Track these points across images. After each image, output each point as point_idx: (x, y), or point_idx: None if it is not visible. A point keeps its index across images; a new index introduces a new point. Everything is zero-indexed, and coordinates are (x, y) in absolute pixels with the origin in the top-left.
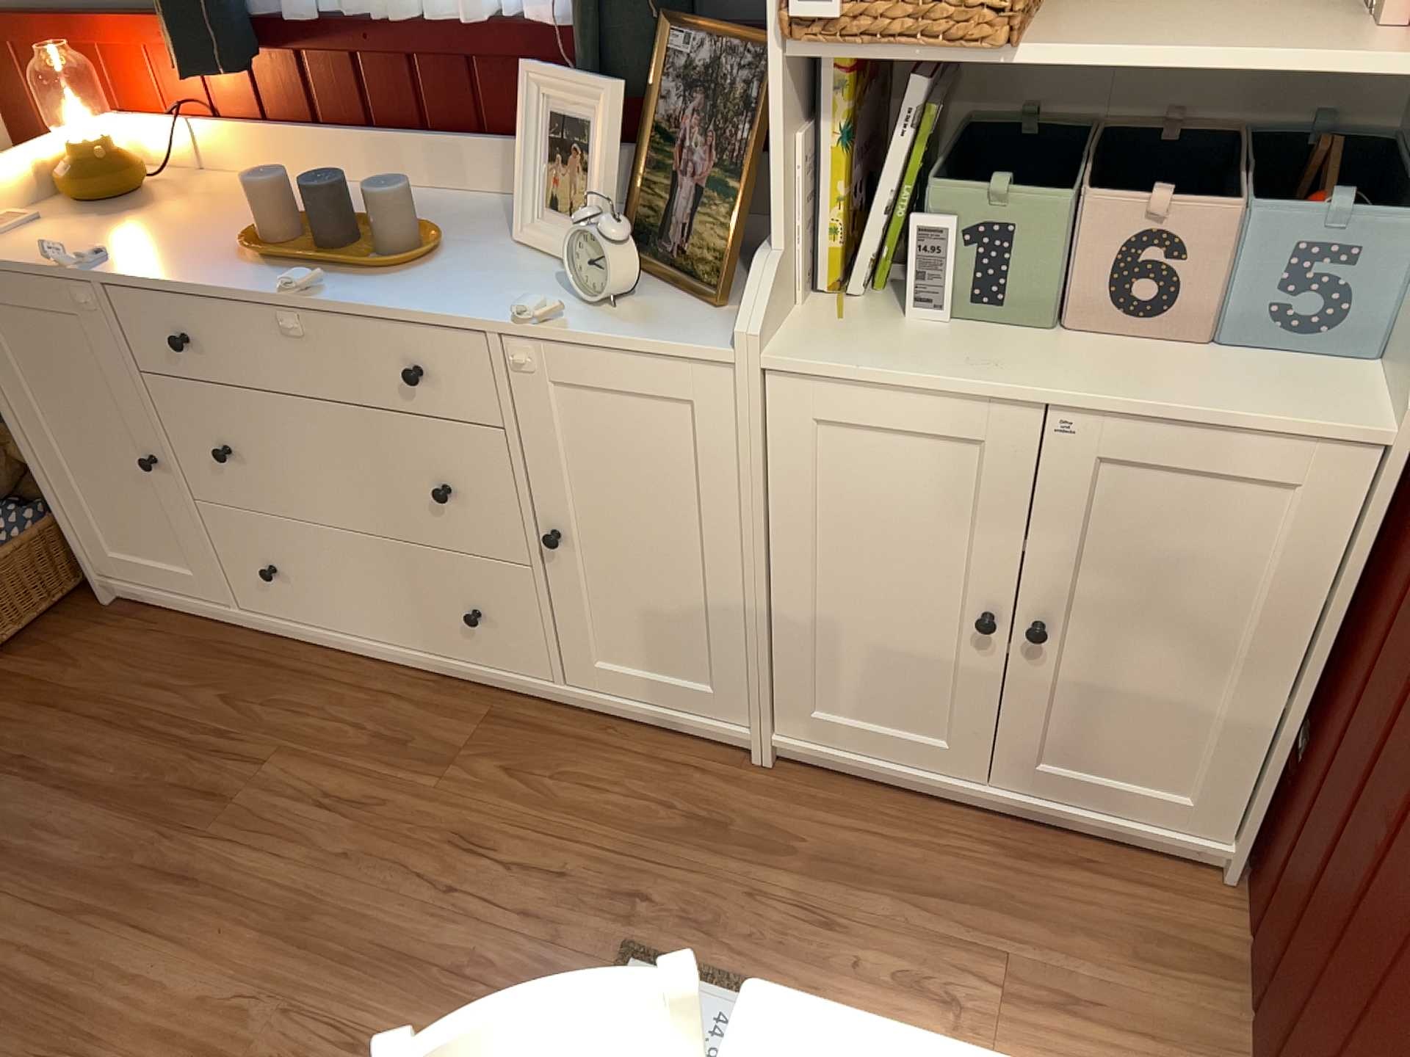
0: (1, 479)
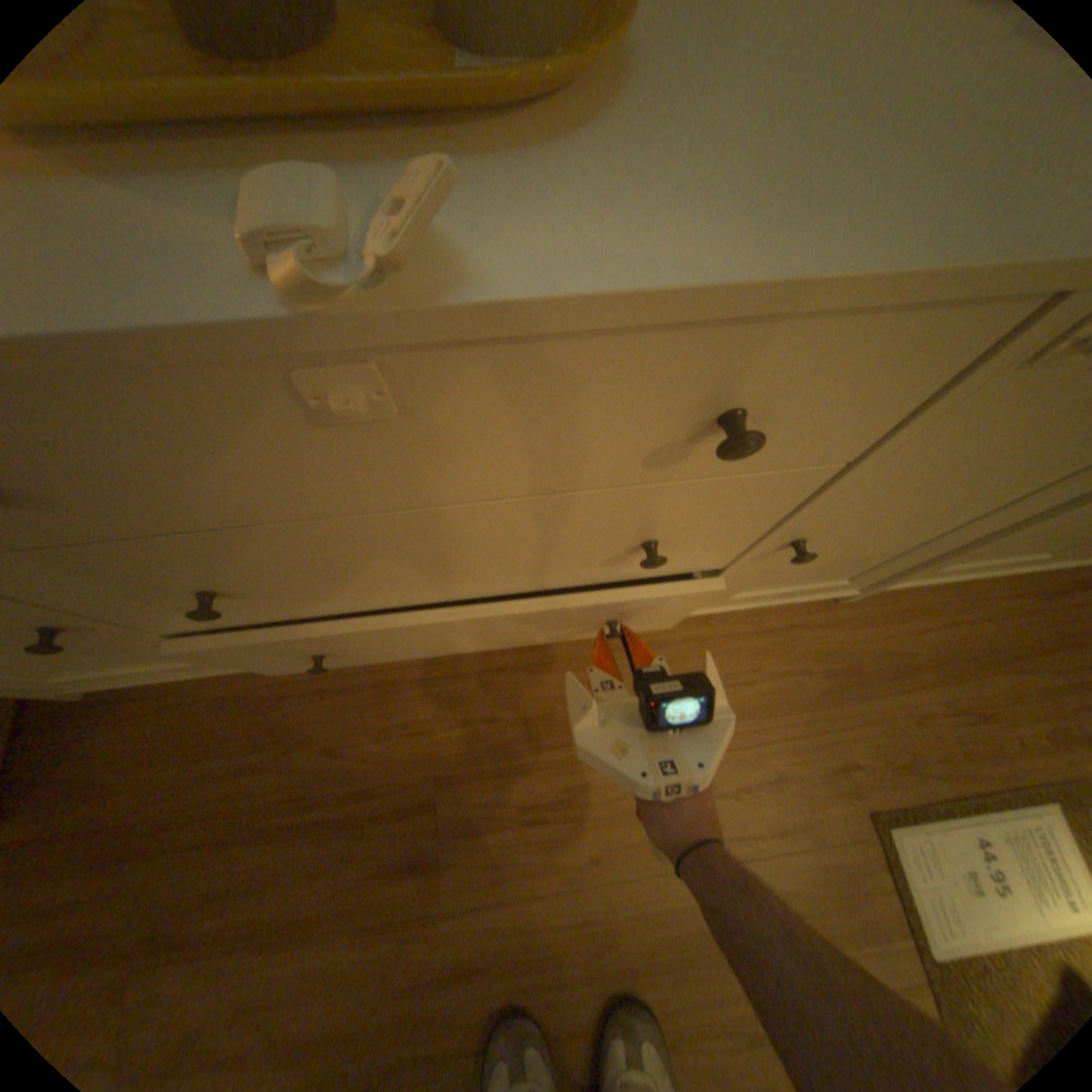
0: None
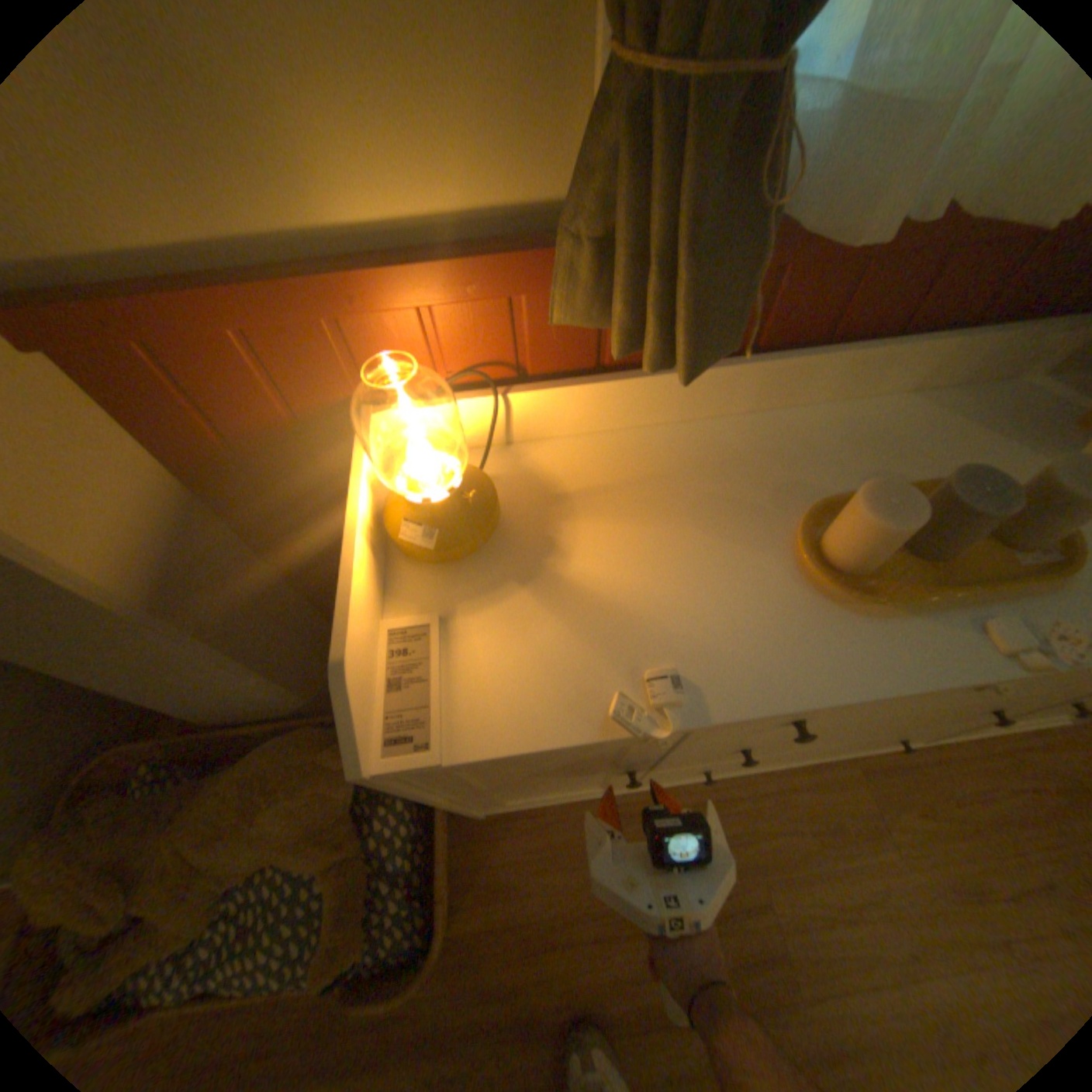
0: (346, 808)
